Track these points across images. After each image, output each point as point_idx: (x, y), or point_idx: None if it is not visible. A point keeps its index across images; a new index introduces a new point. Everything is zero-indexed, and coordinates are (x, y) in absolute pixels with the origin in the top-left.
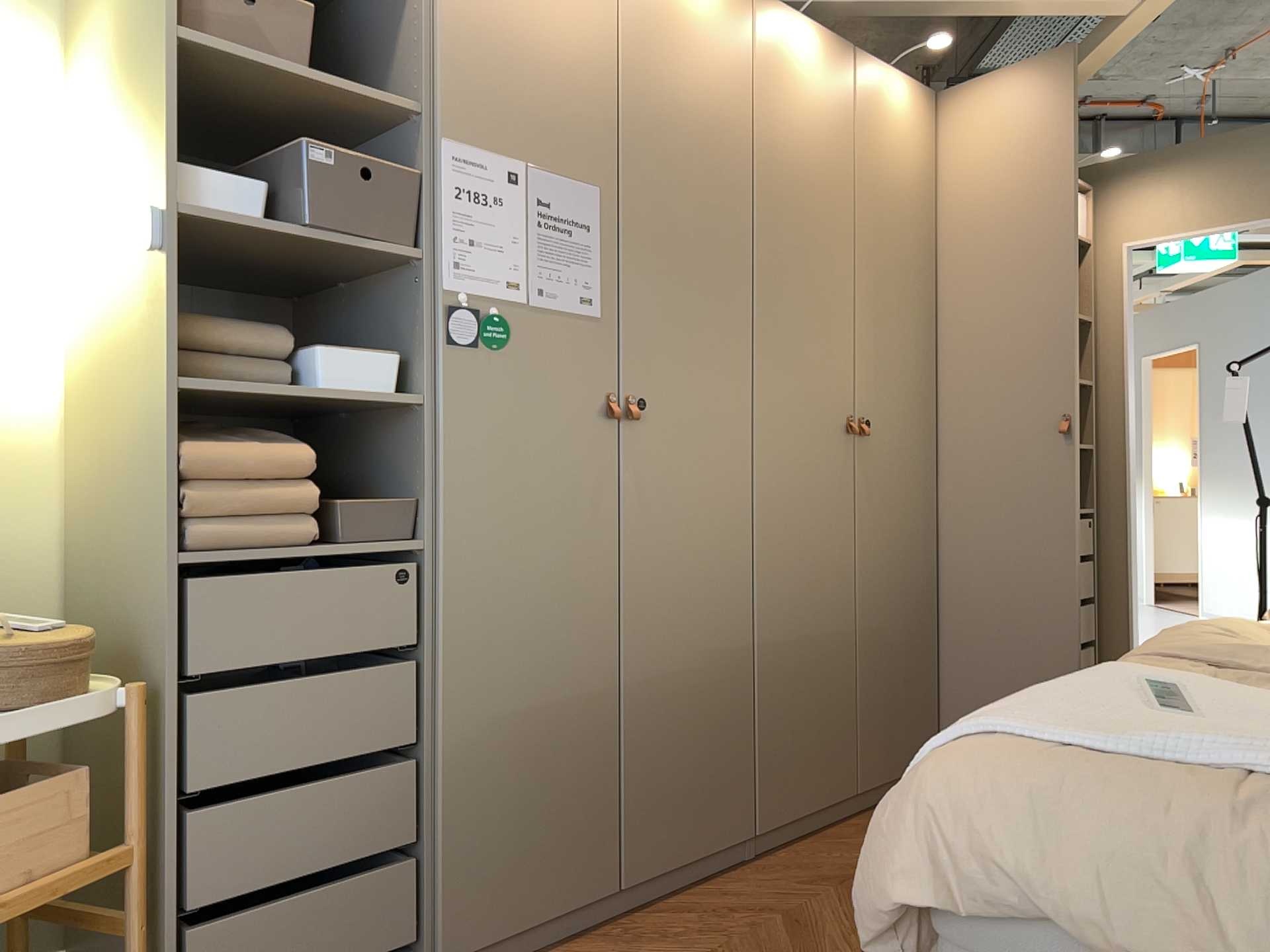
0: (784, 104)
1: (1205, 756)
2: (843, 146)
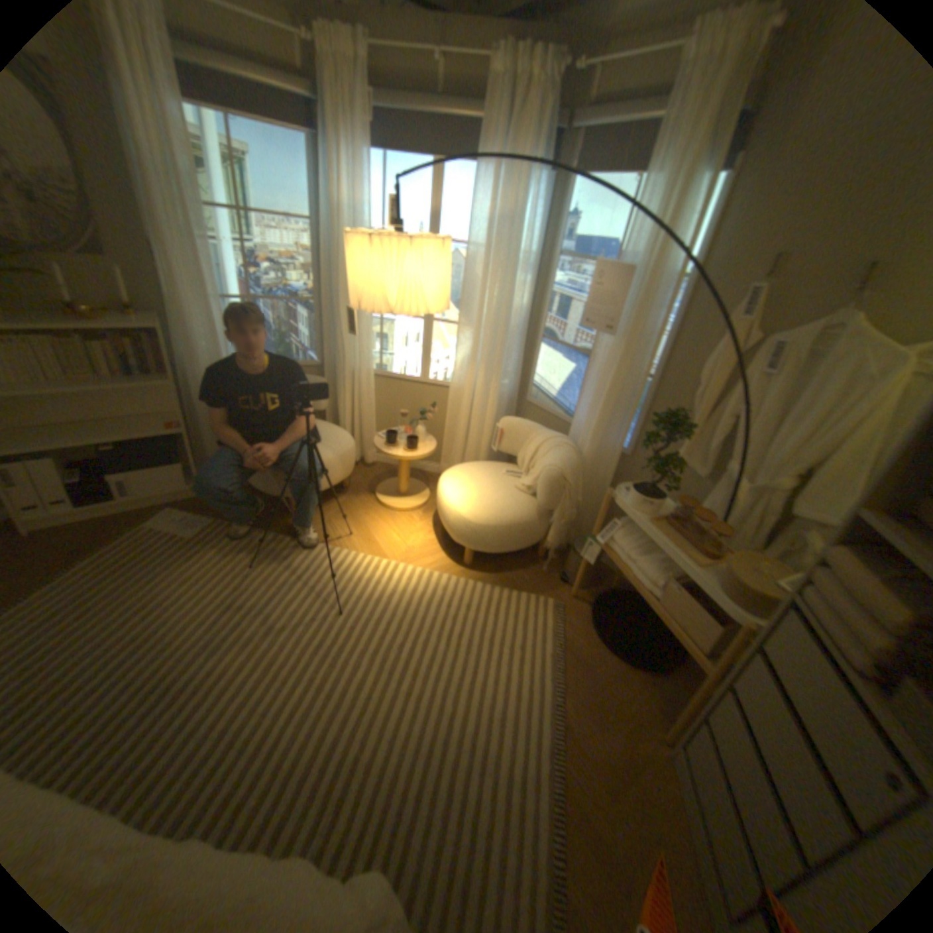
0: None
1: None
2: None
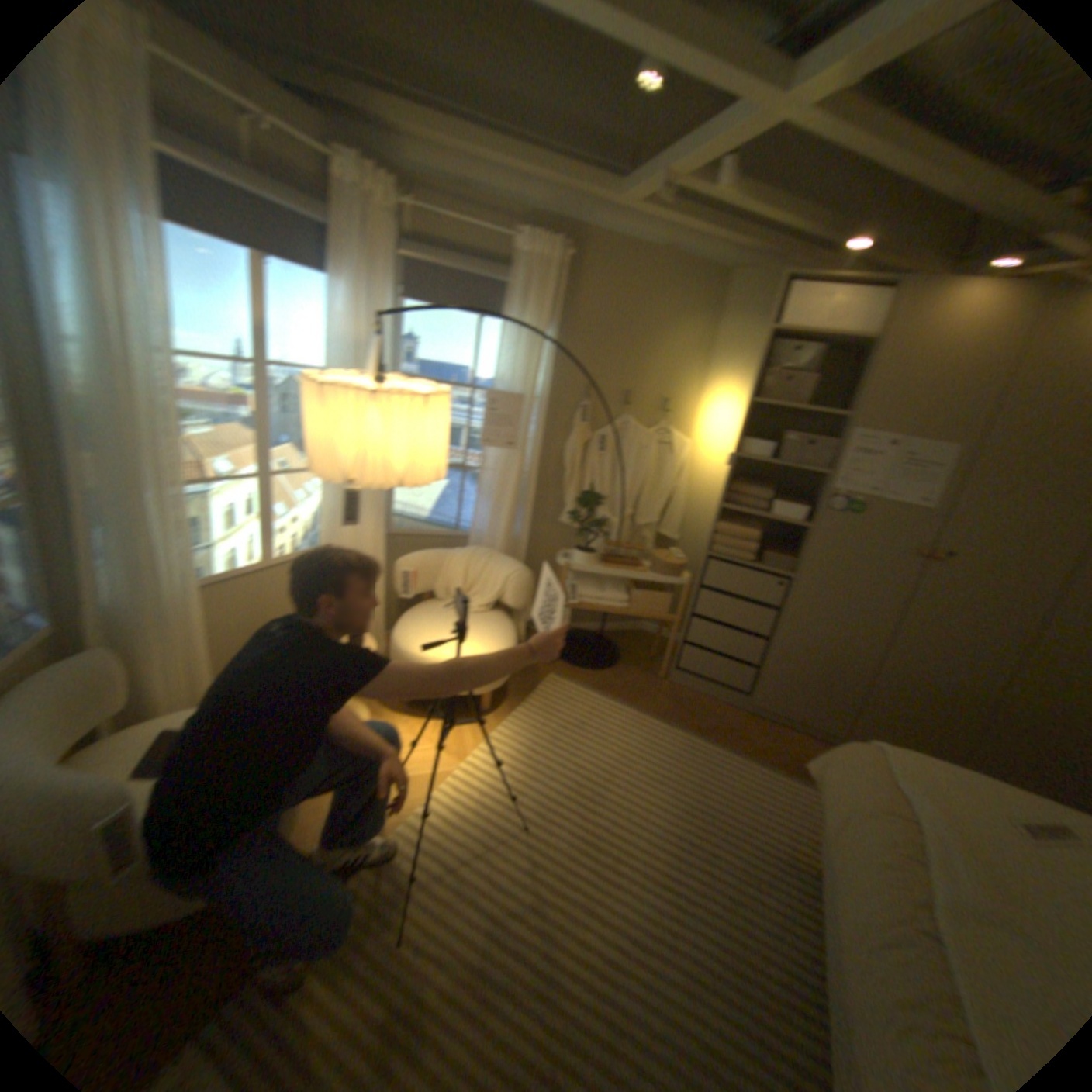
0: None
1: (930, 813)
2: None
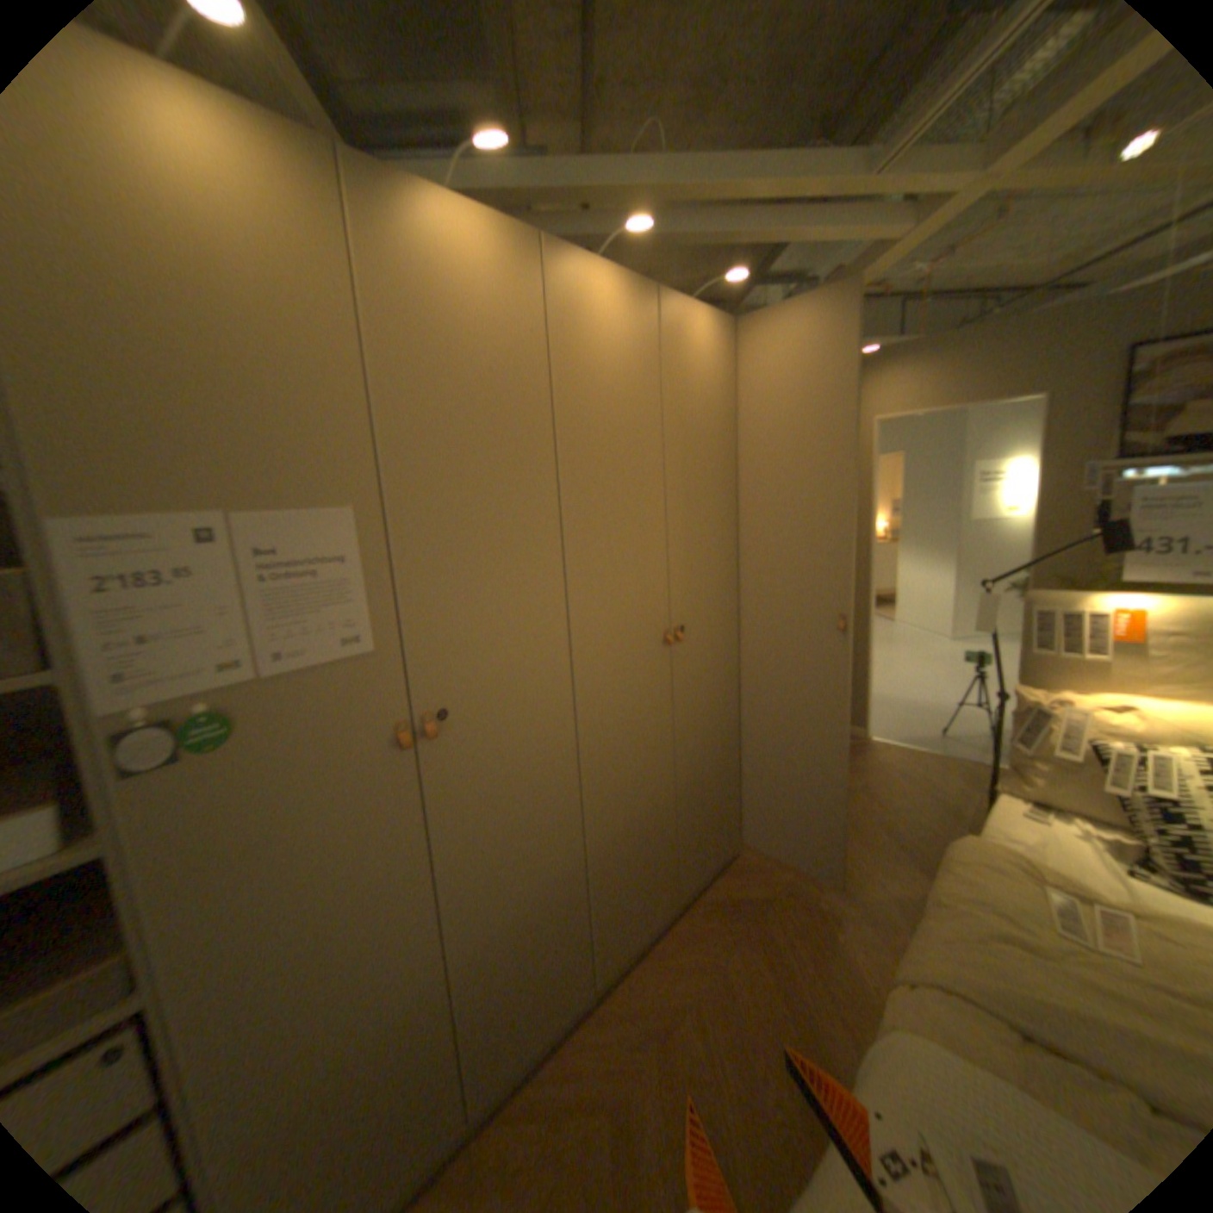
0: (582, 363)
1: None
2: (648, 385)
